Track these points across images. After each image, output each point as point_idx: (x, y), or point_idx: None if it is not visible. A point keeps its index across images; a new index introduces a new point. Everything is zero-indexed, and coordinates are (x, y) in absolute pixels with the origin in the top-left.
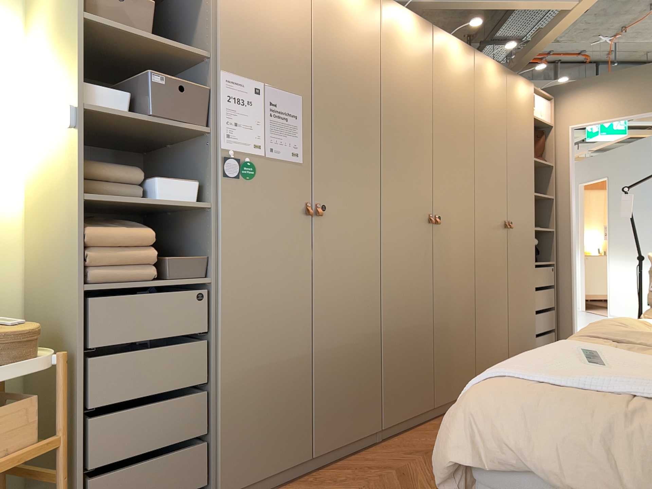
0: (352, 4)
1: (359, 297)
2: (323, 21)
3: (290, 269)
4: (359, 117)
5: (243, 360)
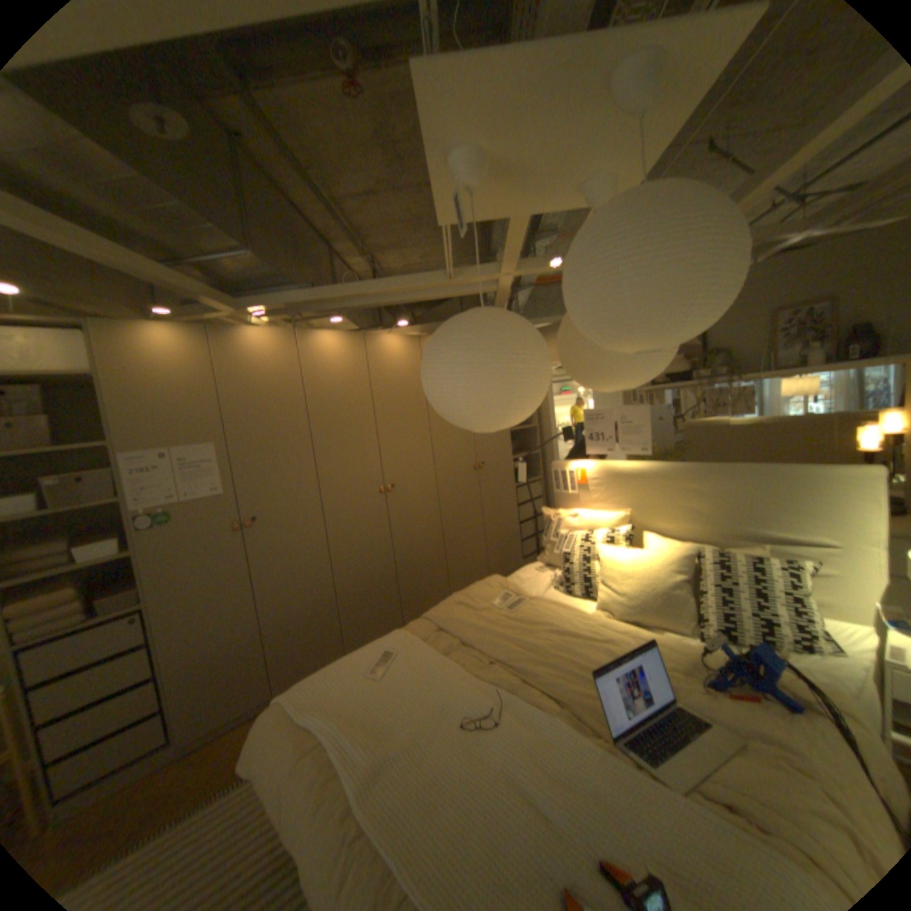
0: (259, 351)
1: (304, 573)
2: (227, 377)
3: (224, 576)
4: (282, 439)
5: (184, 653)
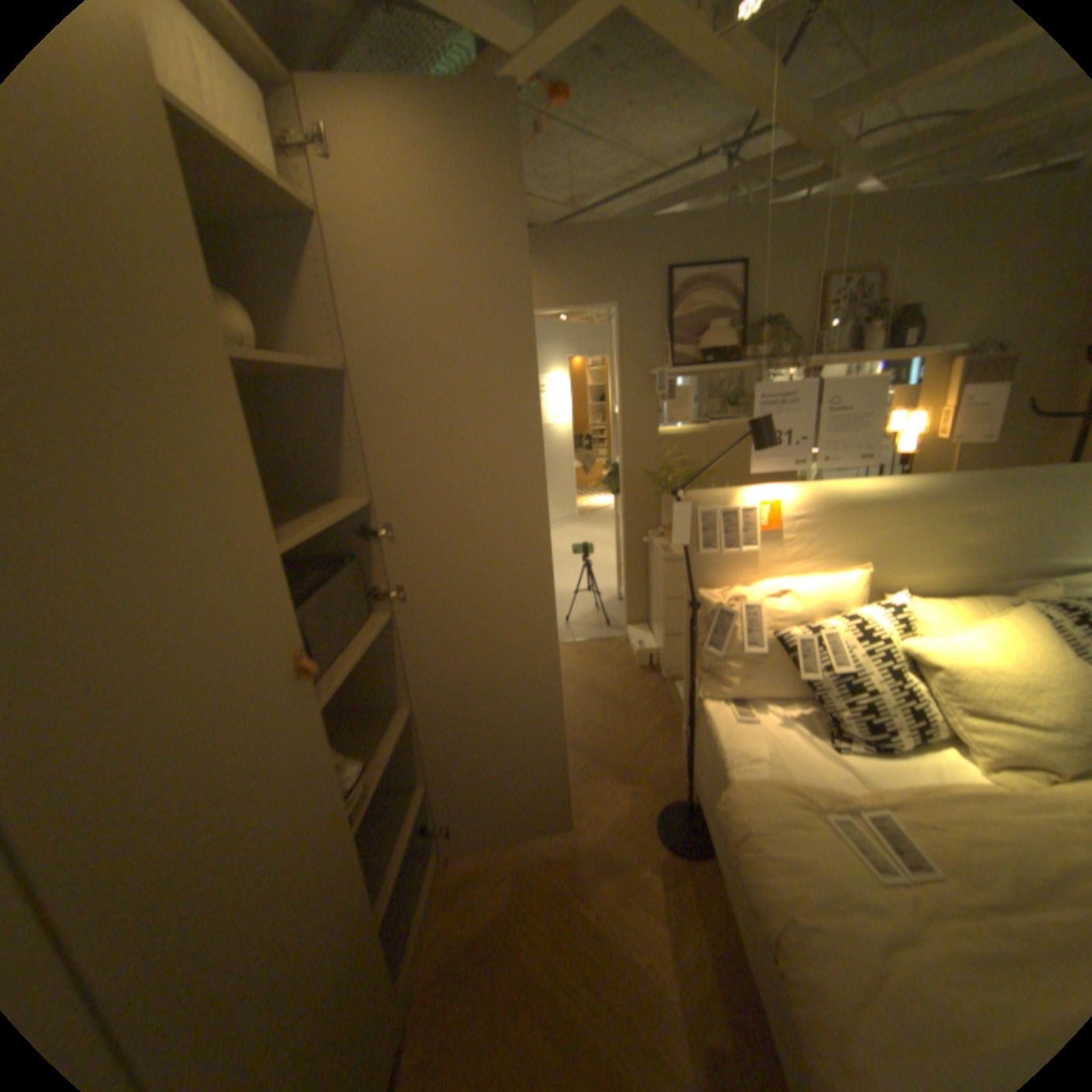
0: None
1: None
2: None
3: None
4: None
5: None
